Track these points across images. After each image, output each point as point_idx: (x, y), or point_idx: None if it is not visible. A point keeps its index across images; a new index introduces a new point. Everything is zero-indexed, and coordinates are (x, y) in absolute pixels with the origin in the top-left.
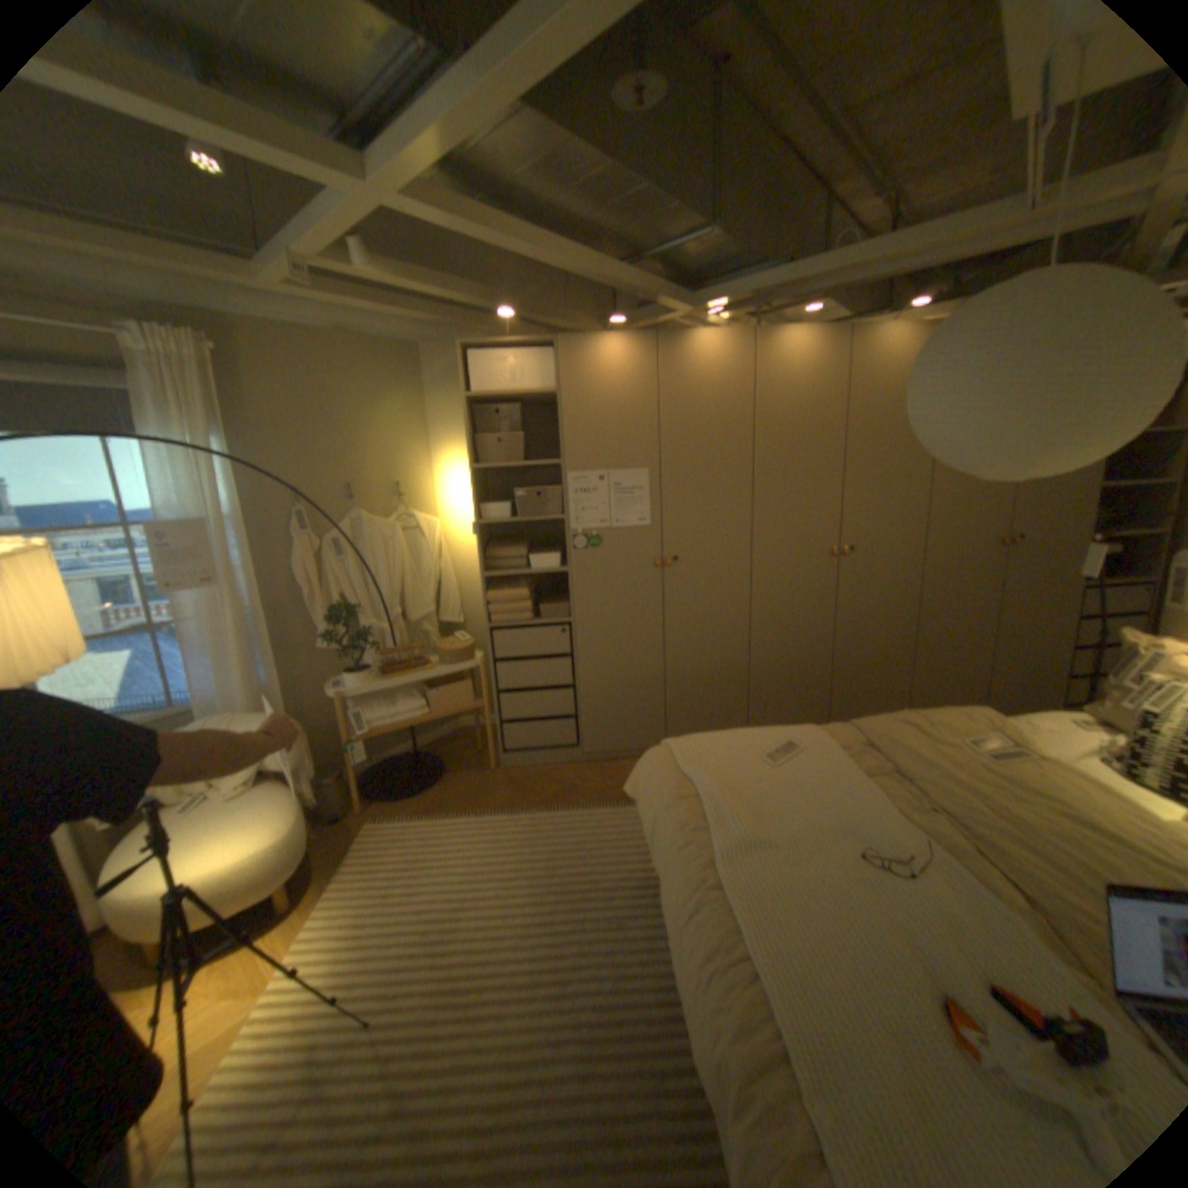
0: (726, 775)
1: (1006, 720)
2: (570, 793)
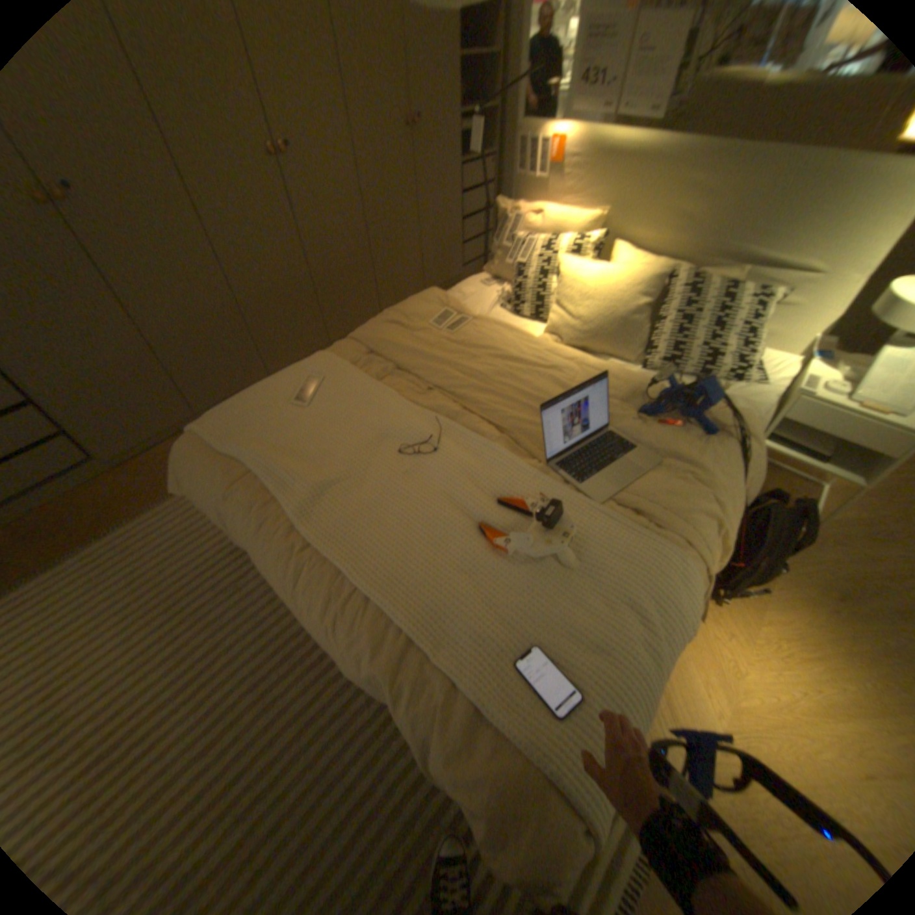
0: (266, 439)
1: (445, 296)
2: (111, 510)
